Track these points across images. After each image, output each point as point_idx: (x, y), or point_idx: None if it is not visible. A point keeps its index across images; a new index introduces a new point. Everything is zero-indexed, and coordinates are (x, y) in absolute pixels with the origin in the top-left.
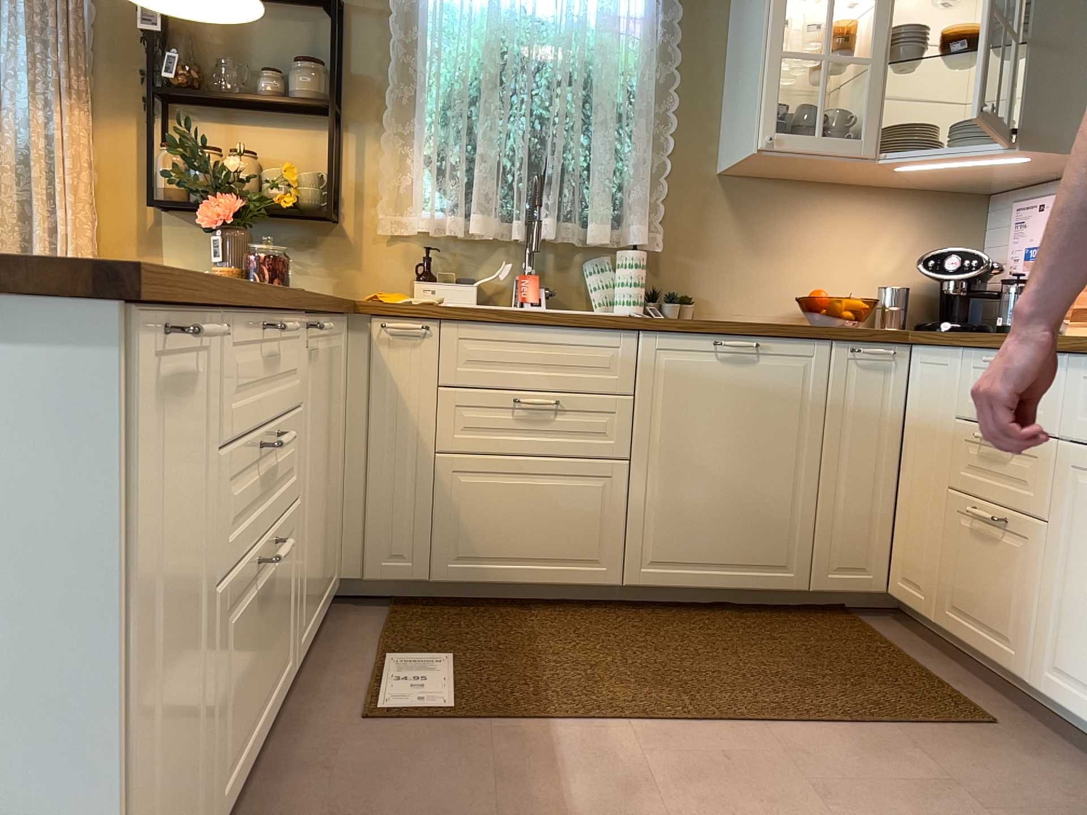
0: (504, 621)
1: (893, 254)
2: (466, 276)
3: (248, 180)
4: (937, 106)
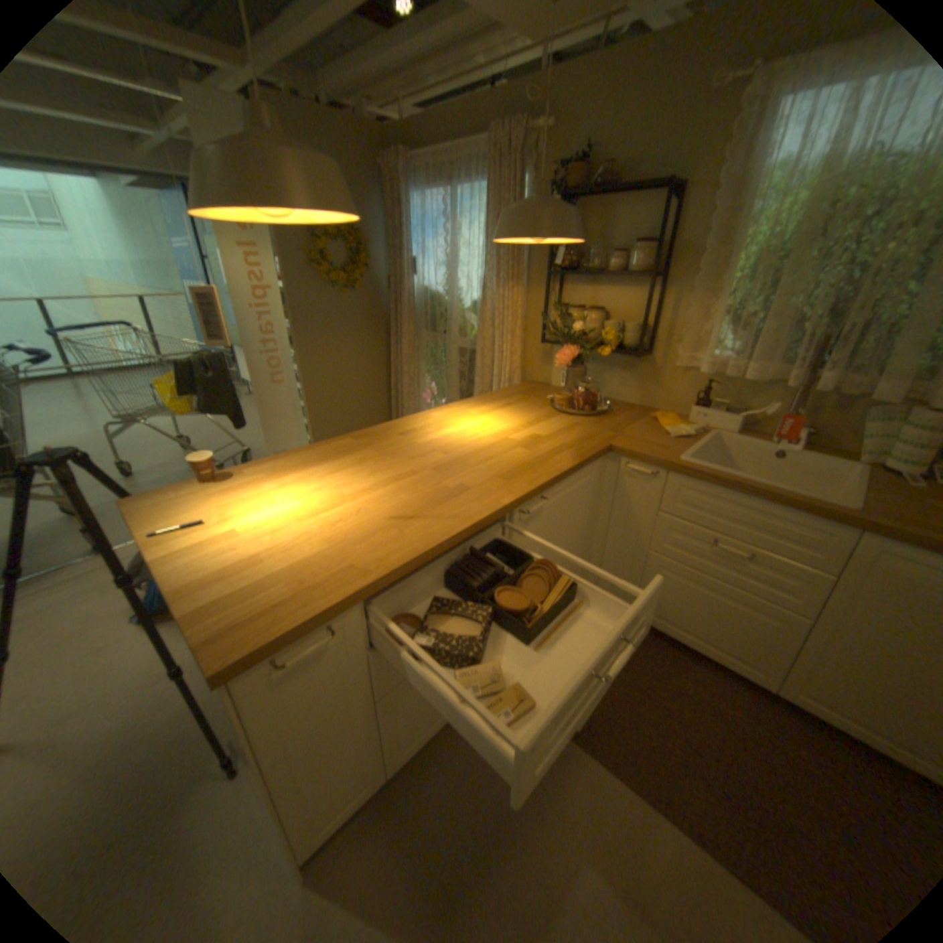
0: (672, 665)
1: None
2: (741, 403)
3: (587, 333)
4: None
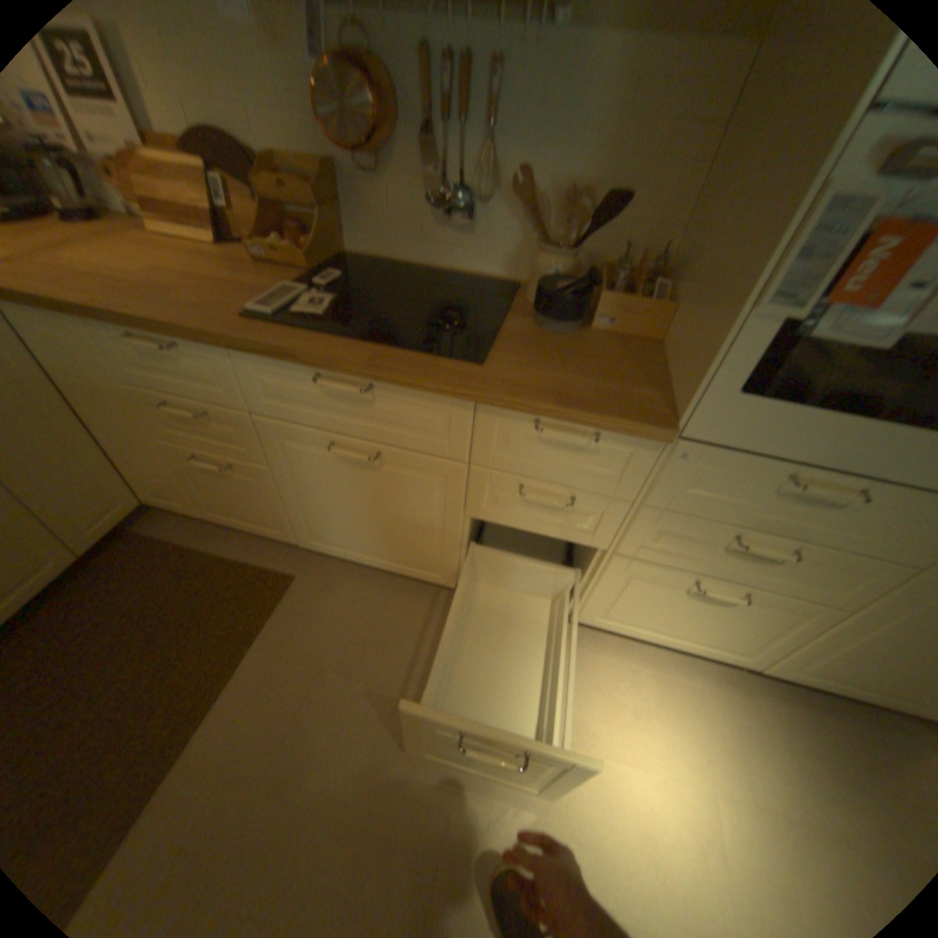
0: None
1: None
2: None
3: None
4: None
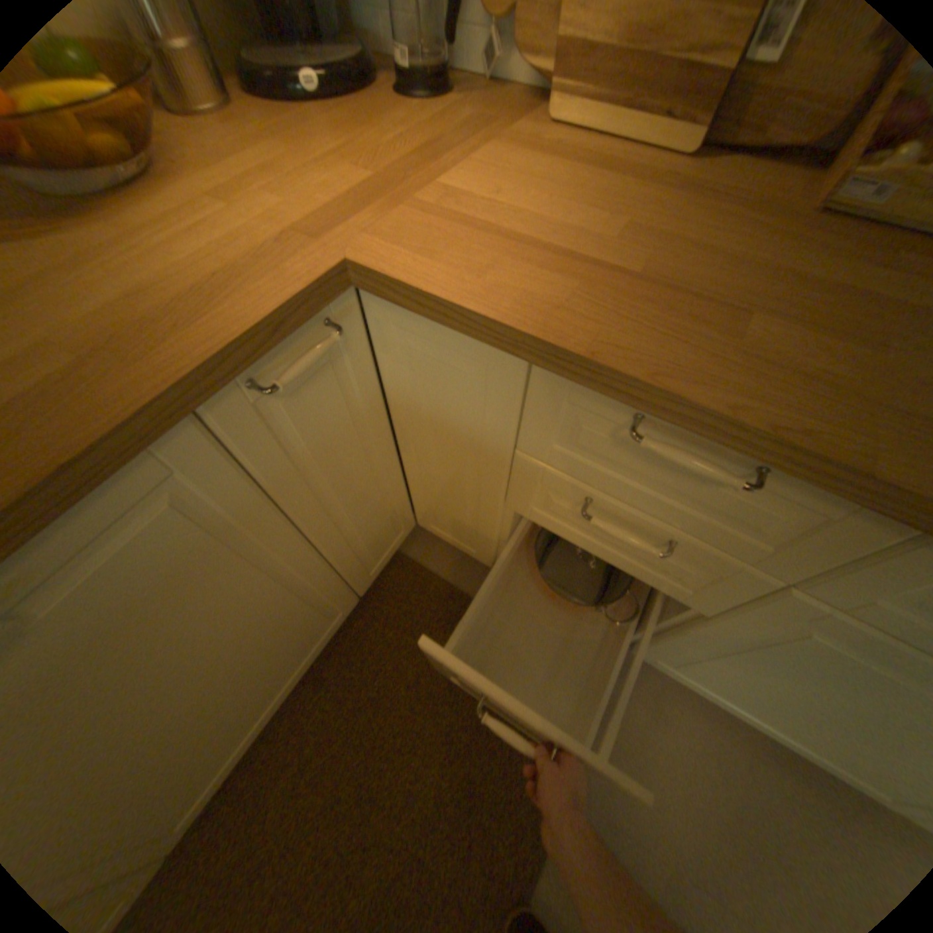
0: None
1: None
2: None
3: None
4: None
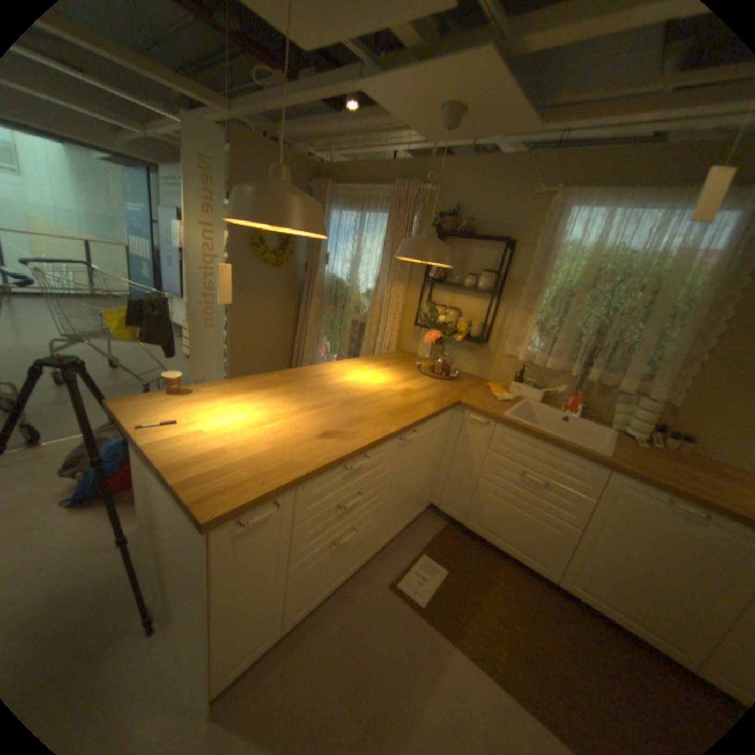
0: (490, 563)
1: None
2: (543, 383)
3: (447, 324)
4: None
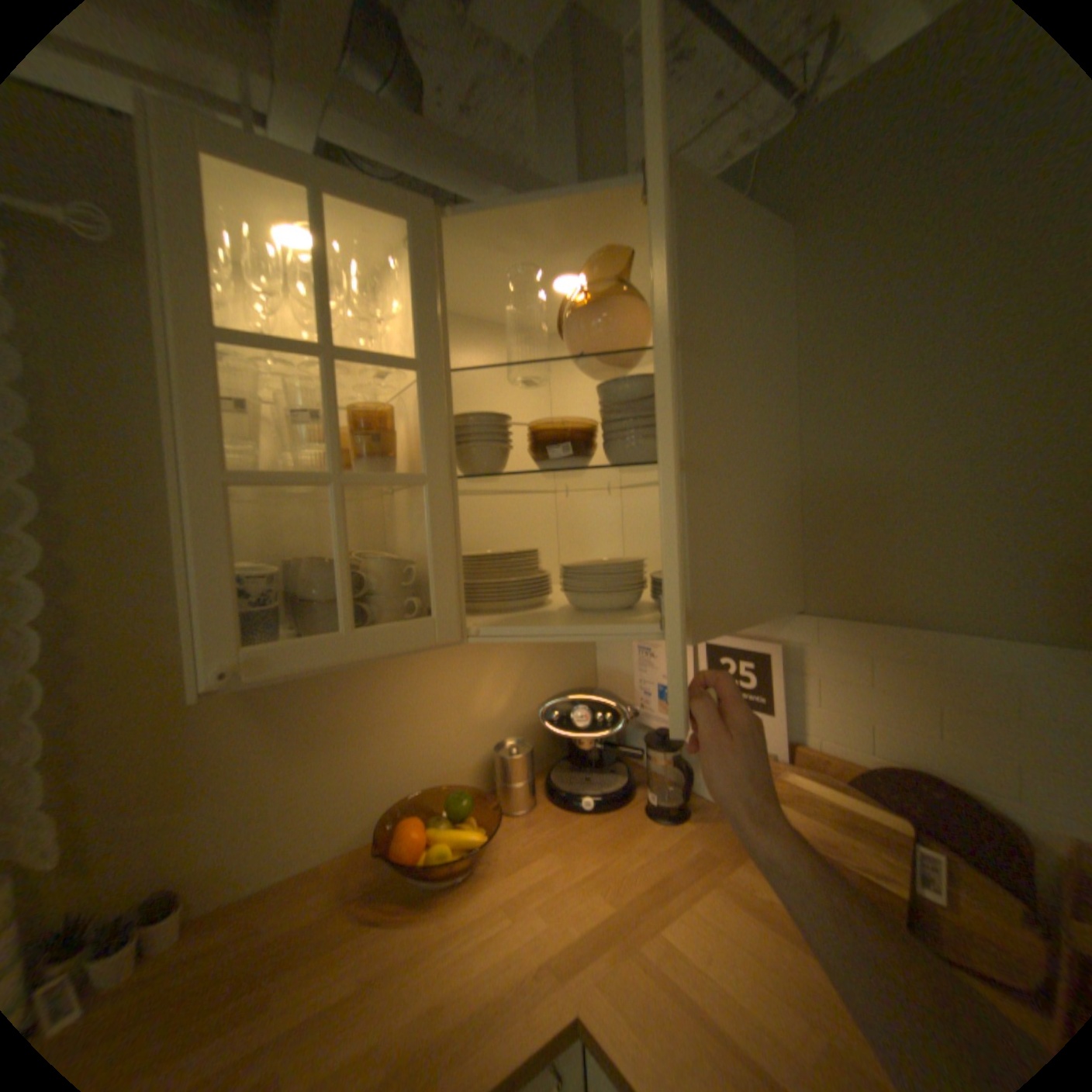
0: None
1: (503, 687)
2: None
3: None
4: (527, 498)
